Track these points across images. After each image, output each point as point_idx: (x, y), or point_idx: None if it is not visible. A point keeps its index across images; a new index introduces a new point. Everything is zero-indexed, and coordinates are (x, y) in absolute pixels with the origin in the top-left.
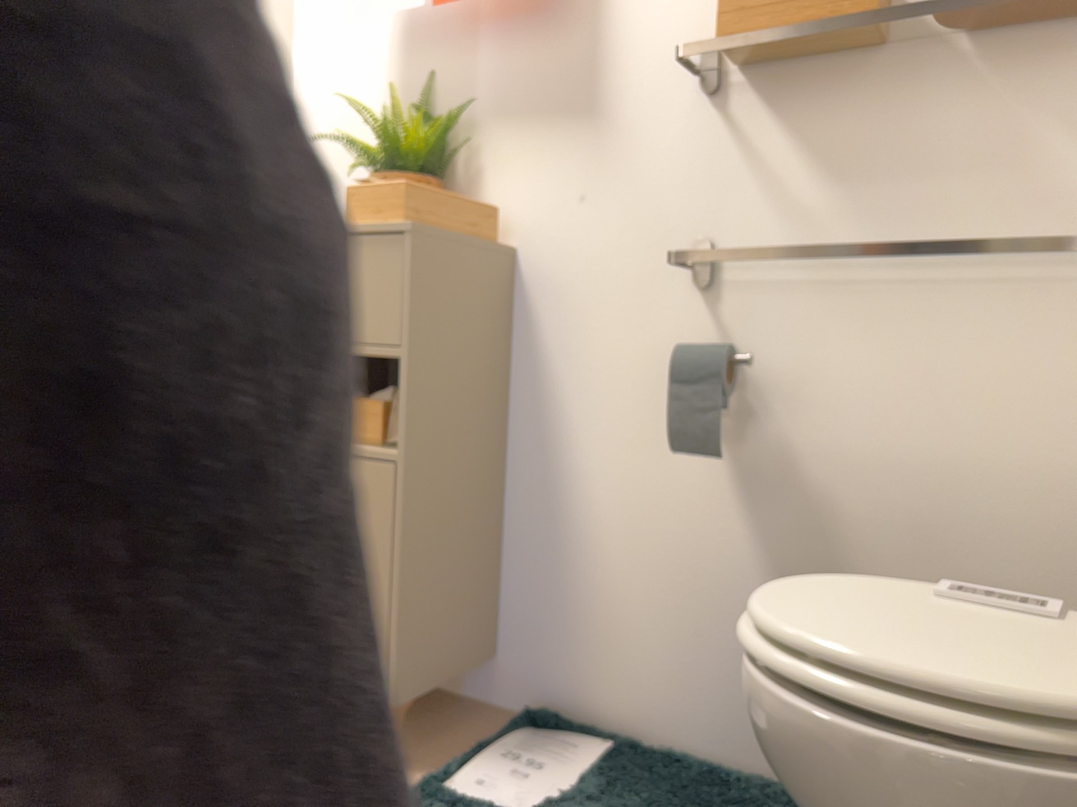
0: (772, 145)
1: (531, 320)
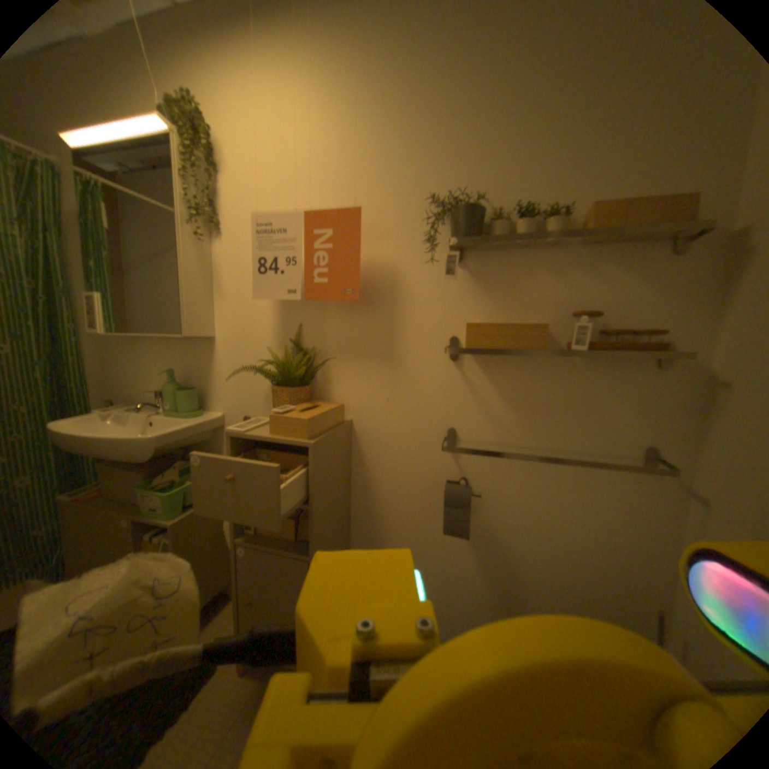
0: (489, 388)
1: (362, 455)
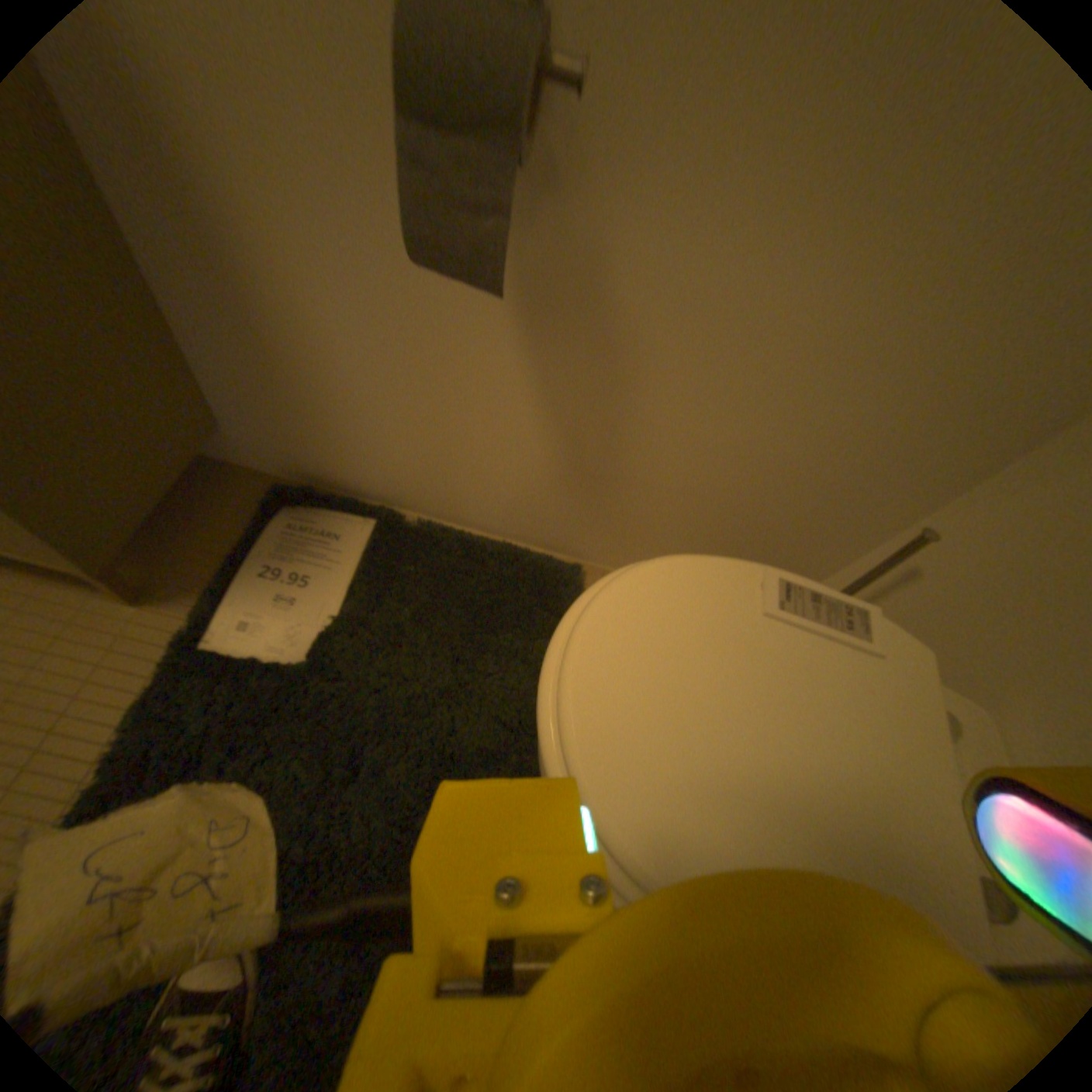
0: None
1: None
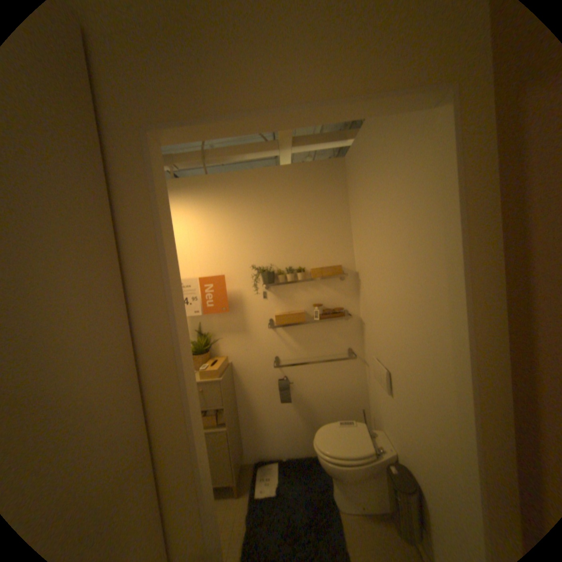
0: (288, 338)
1: (238, 378)
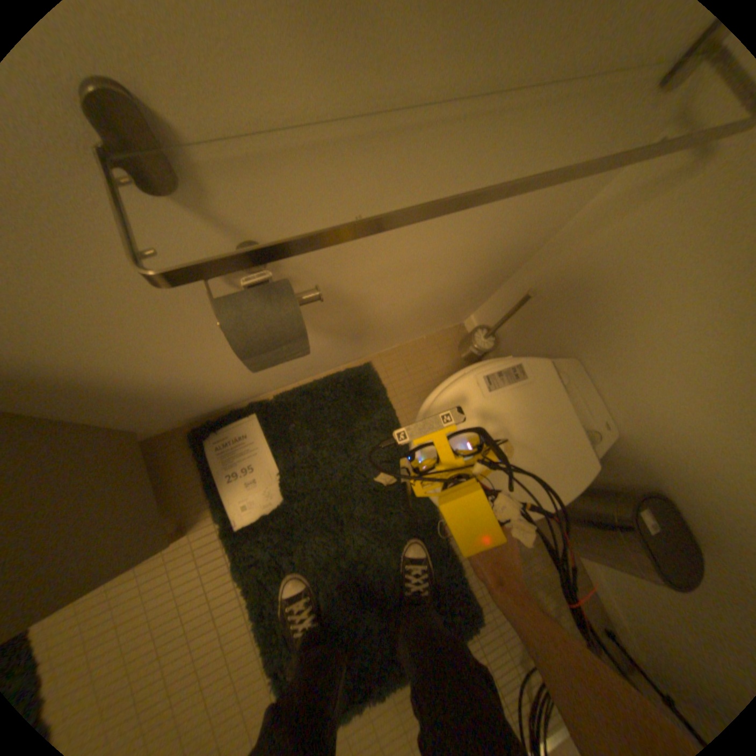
0: None
1: None
